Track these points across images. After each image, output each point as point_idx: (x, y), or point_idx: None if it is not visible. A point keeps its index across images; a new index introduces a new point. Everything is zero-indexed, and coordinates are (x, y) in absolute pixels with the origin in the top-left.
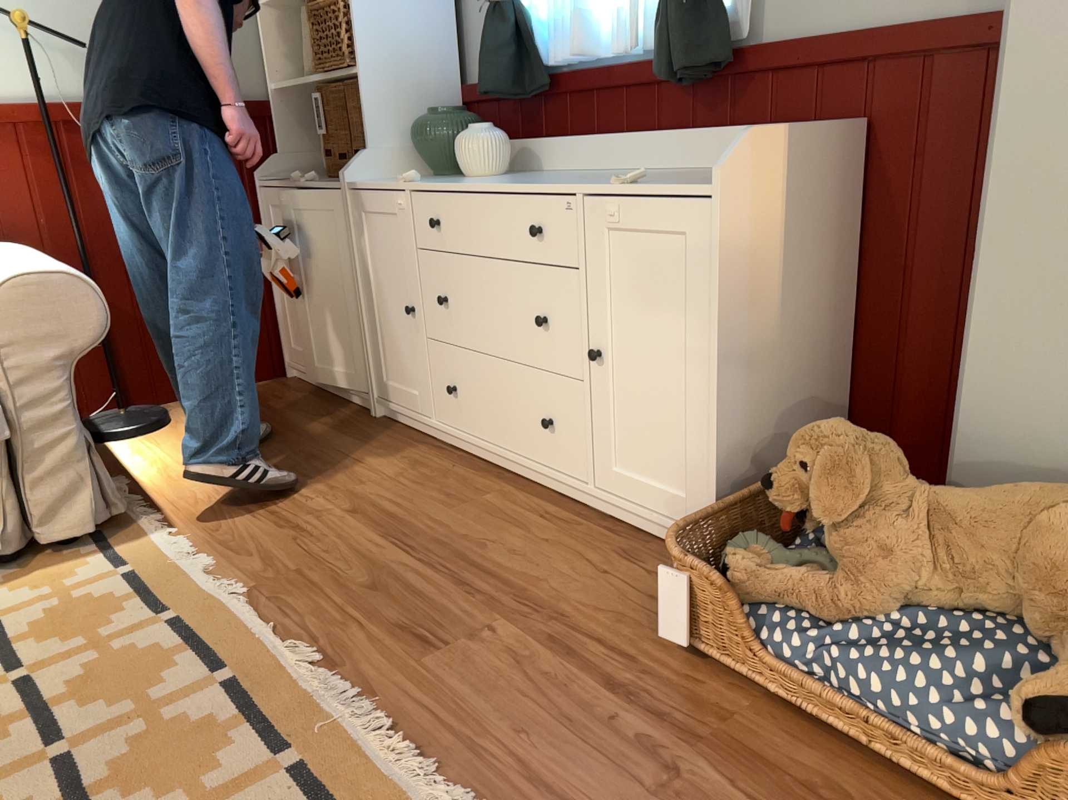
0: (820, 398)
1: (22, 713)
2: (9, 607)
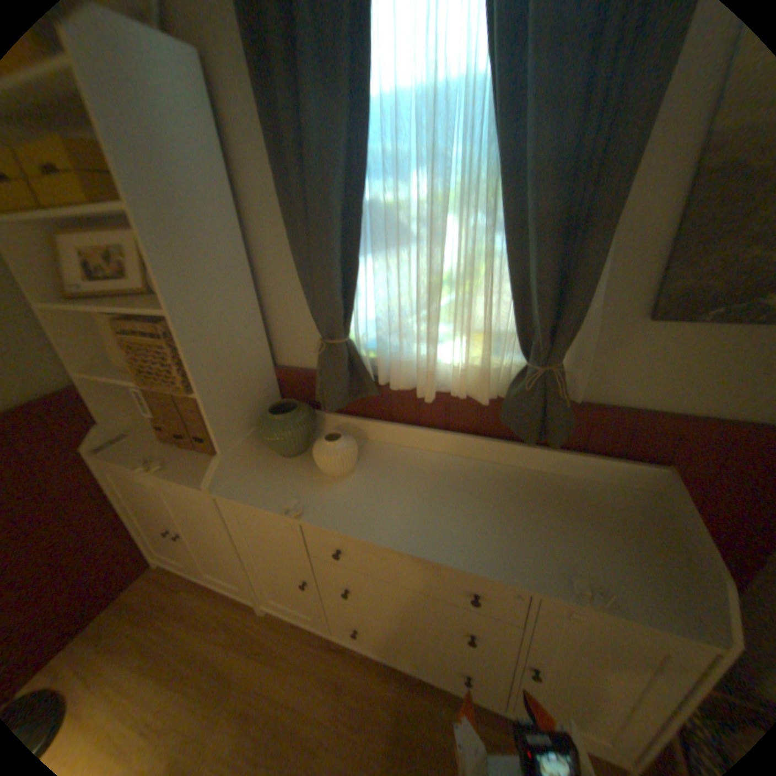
0: None
1: None
2: None
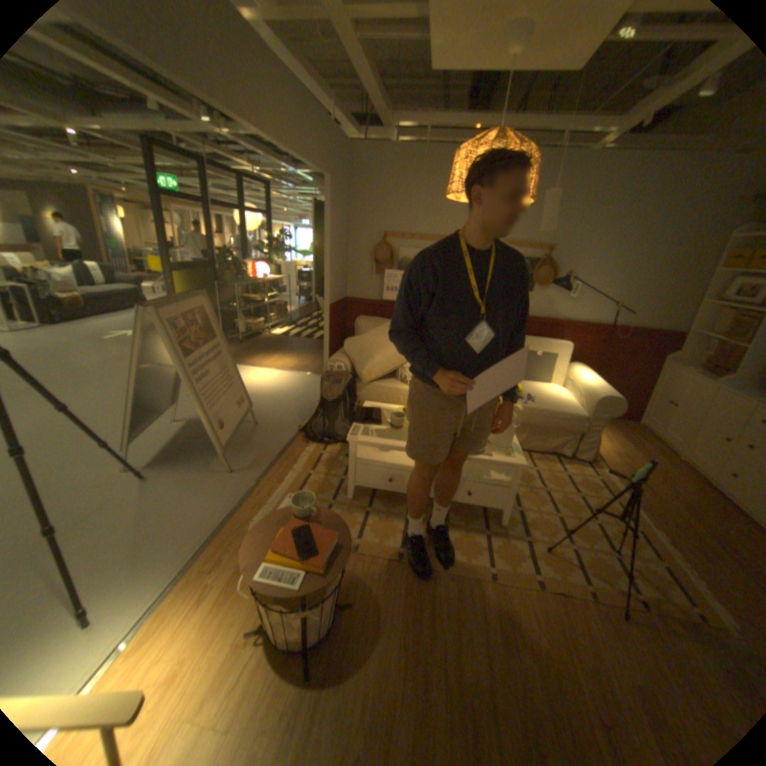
0: None
1: (586, 507)
2: (571, 473)
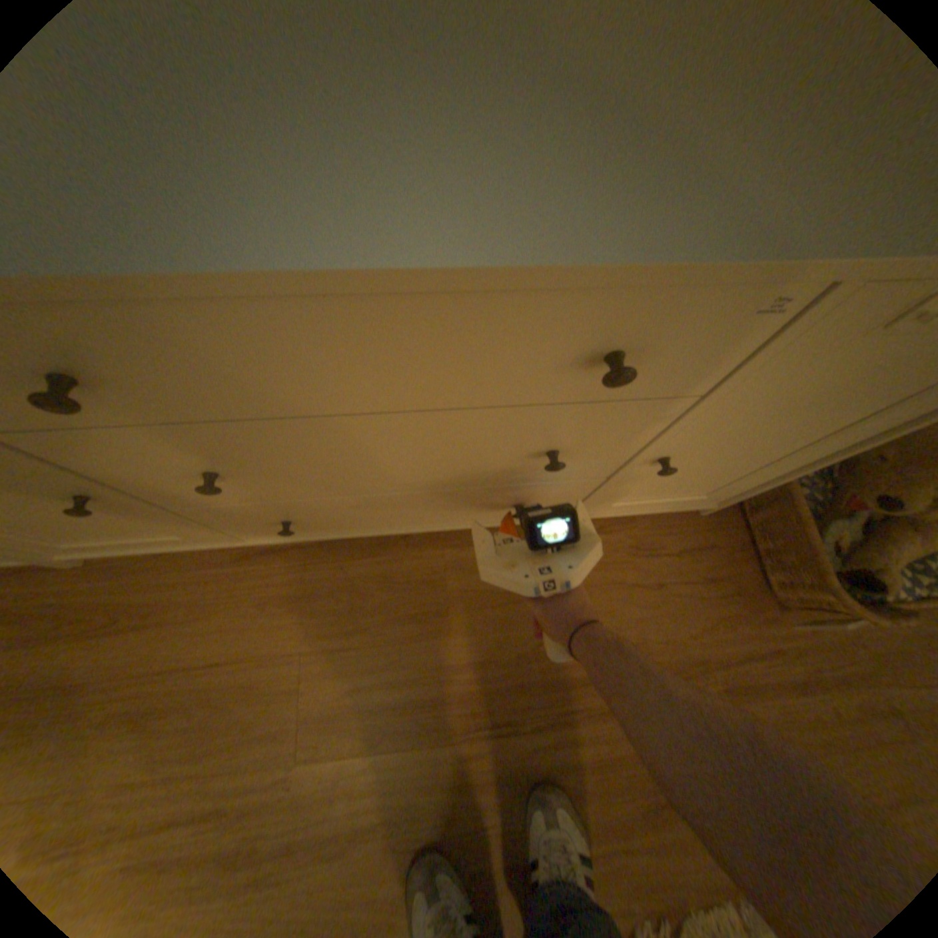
0: None
1: None
2: None
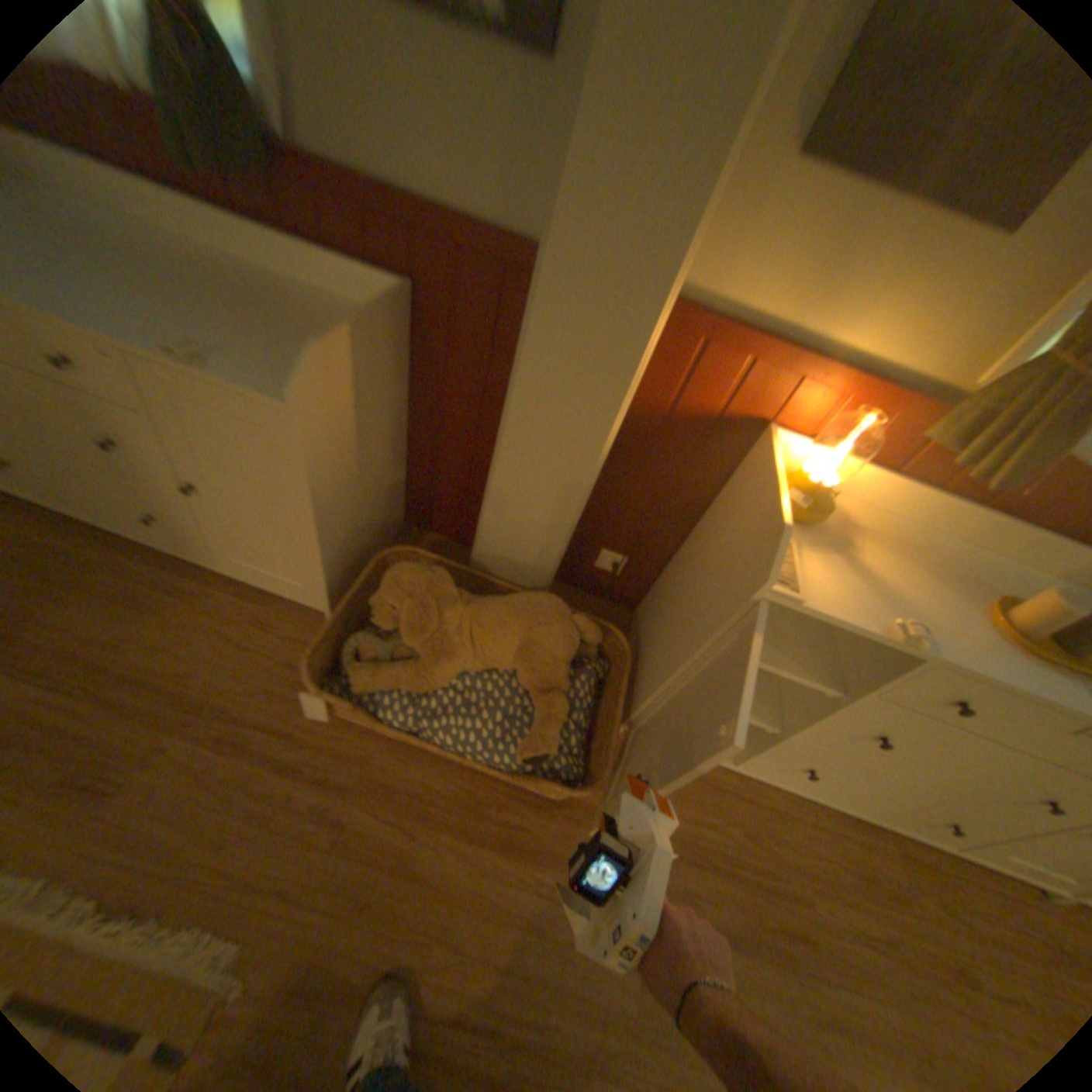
0: (391, 488)
1: None
2: None
